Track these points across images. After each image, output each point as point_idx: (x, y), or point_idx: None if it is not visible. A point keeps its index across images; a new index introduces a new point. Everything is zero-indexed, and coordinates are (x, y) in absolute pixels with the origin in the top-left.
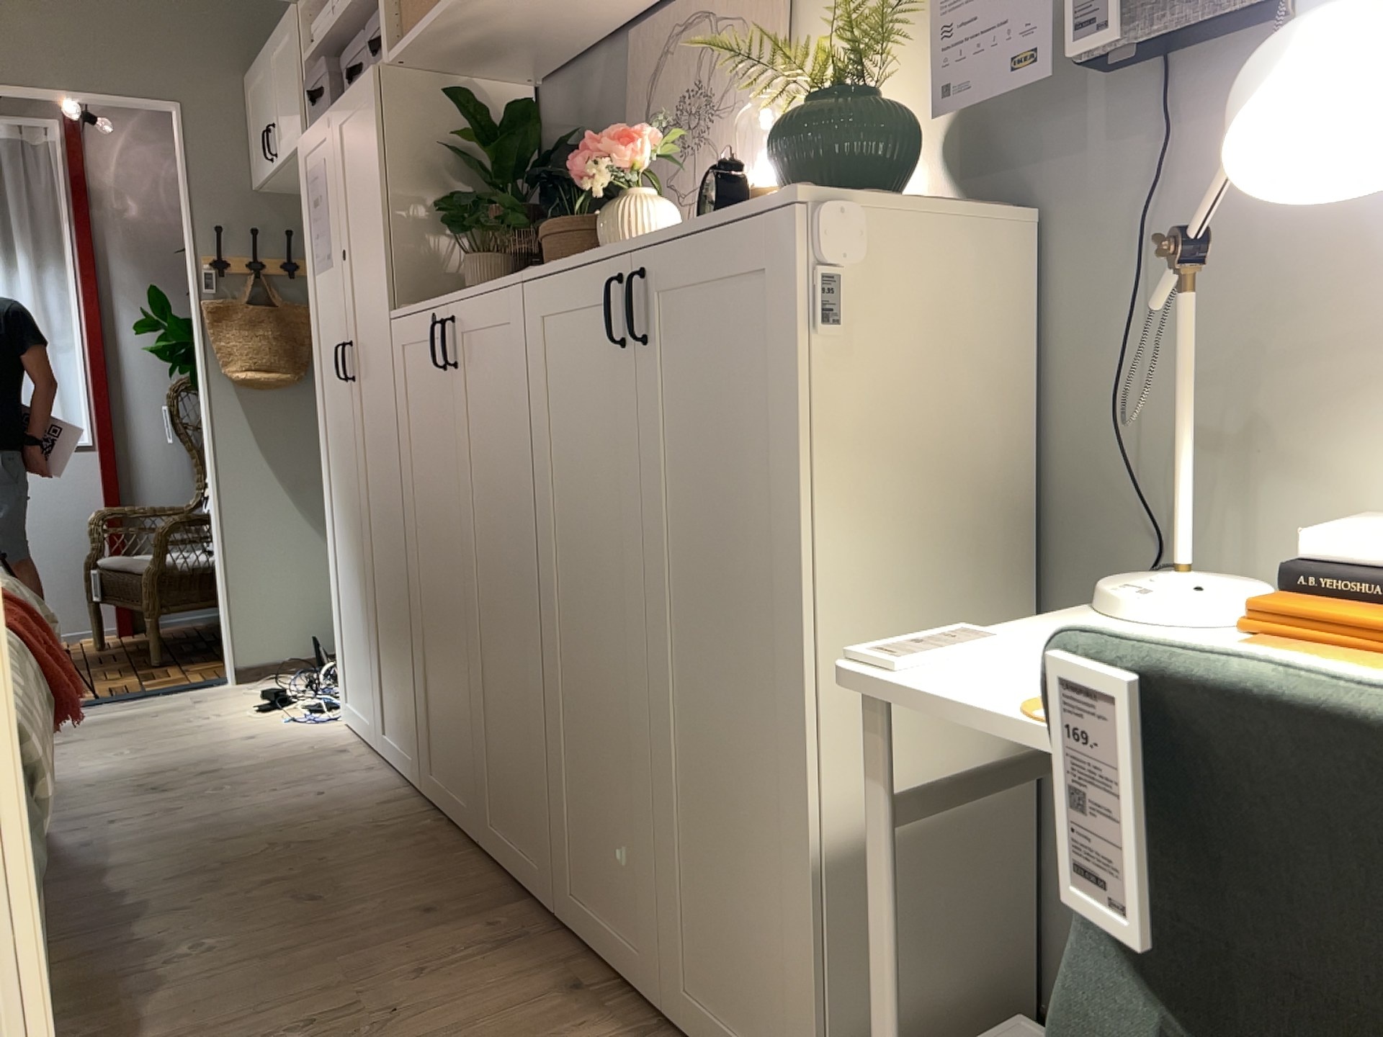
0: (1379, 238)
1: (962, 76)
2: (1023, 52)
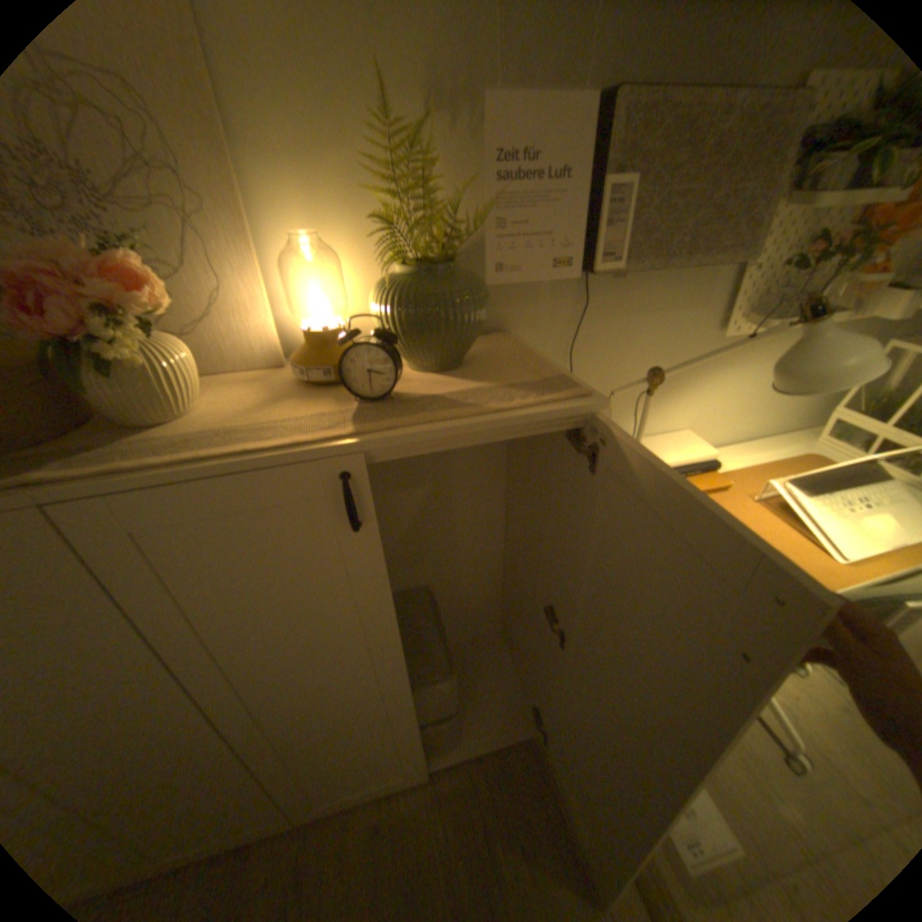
0: (649, 348)
1: (509, 254)
2: (558, 251)
